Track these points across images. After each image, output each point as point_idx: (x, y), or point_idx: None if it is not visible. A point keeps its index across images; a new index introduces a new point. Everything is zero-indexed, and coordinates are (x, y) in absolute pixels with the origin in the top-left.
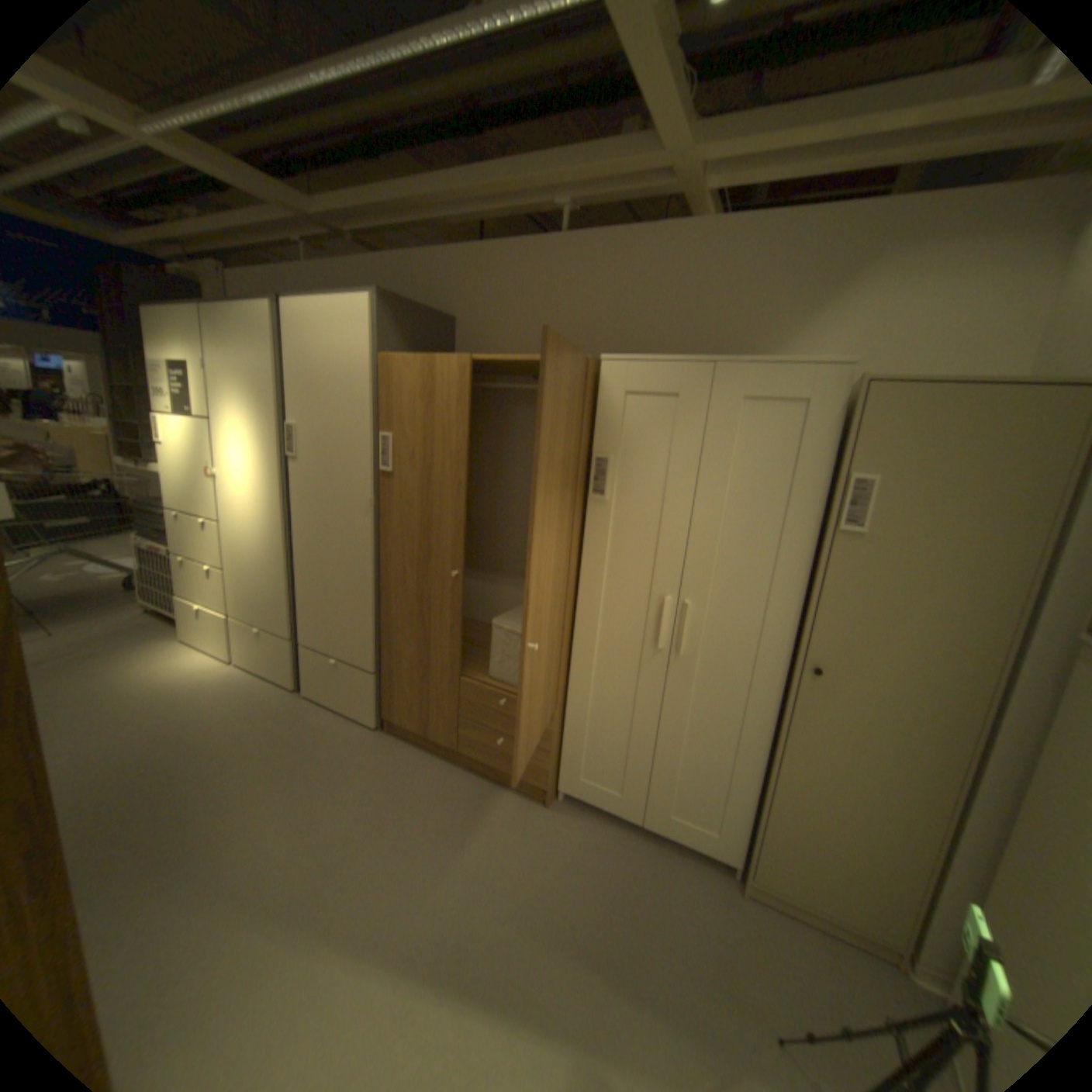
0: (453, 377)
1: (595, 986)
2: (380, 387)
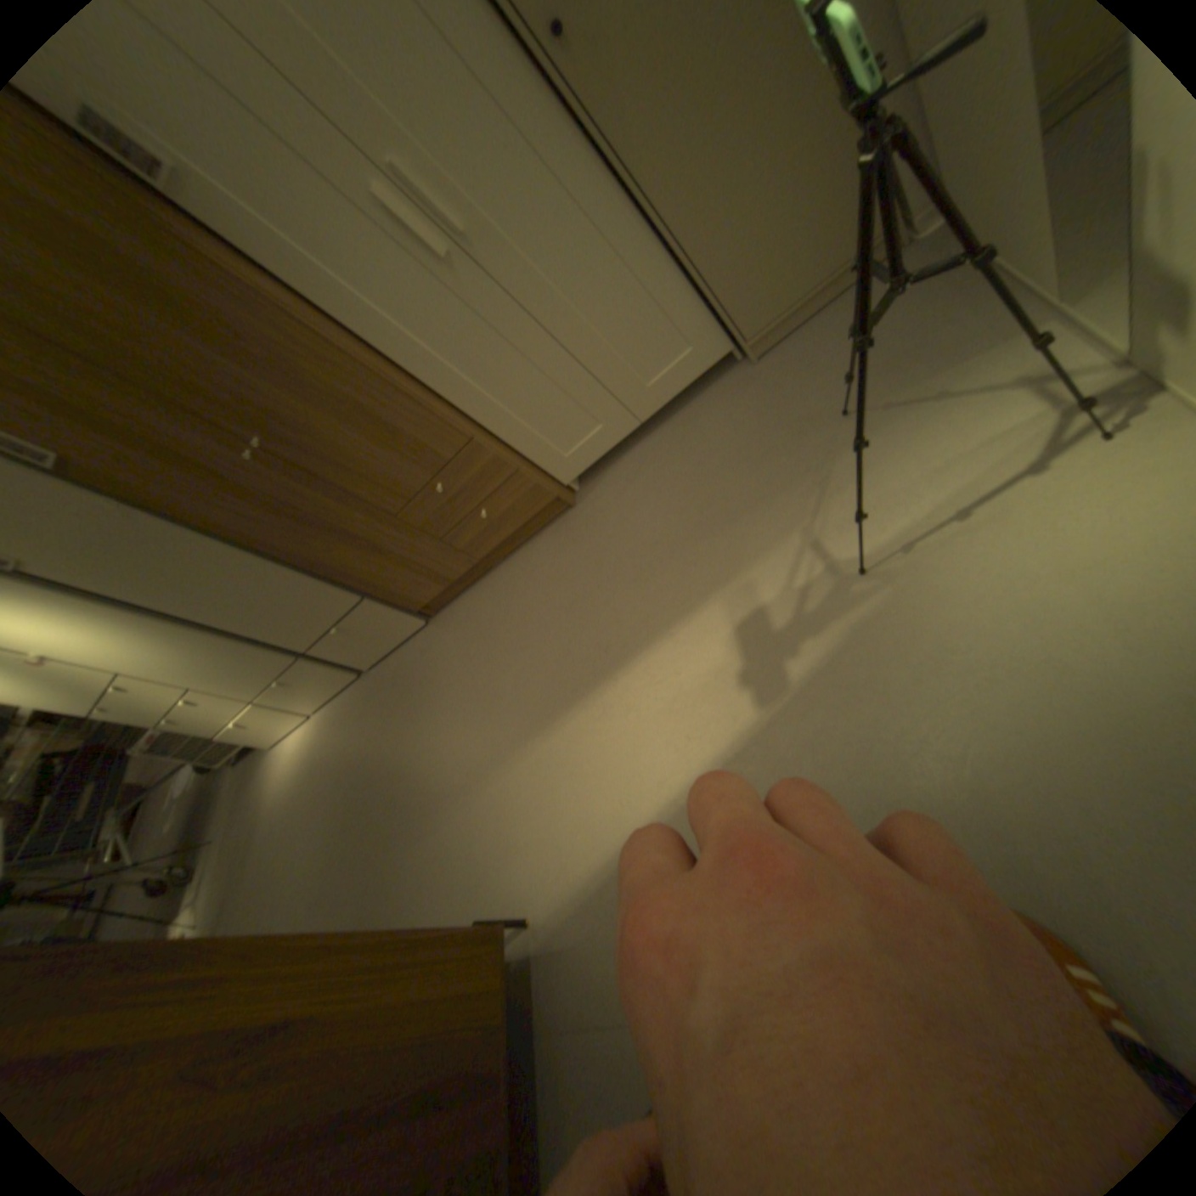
0: None
1: (700, 548)
2: None
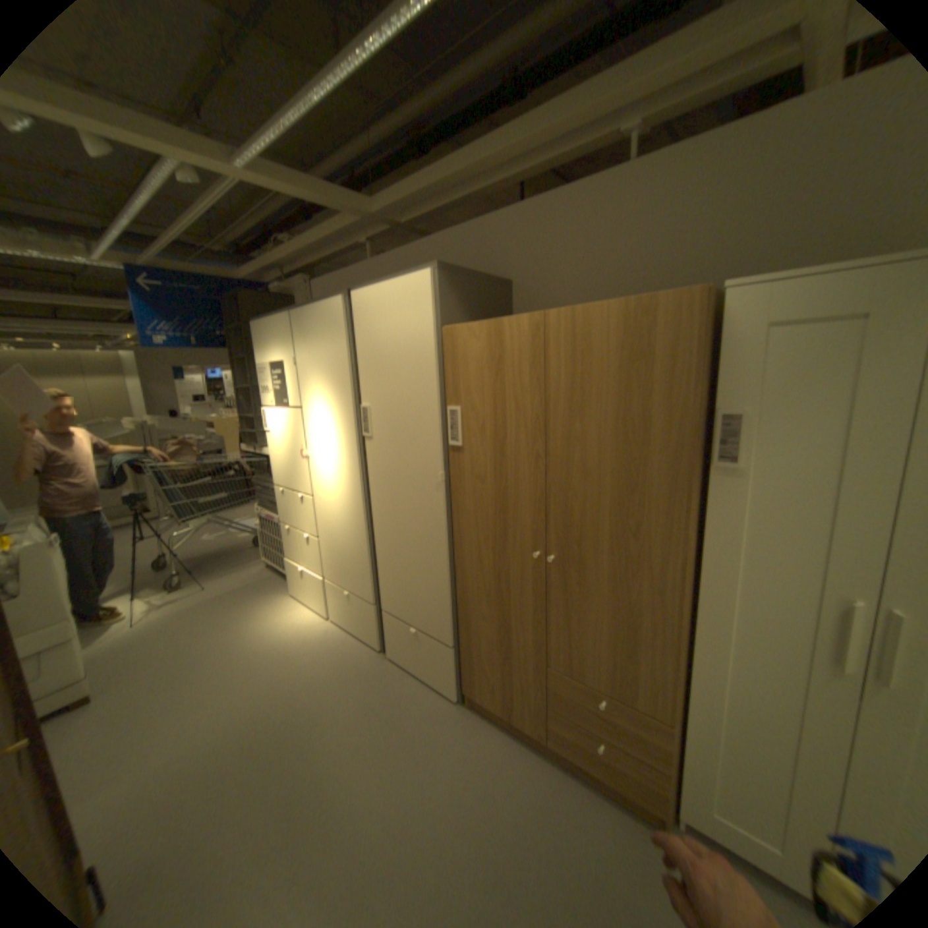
0: (523, 340)
1: None
2: (445, 361)
